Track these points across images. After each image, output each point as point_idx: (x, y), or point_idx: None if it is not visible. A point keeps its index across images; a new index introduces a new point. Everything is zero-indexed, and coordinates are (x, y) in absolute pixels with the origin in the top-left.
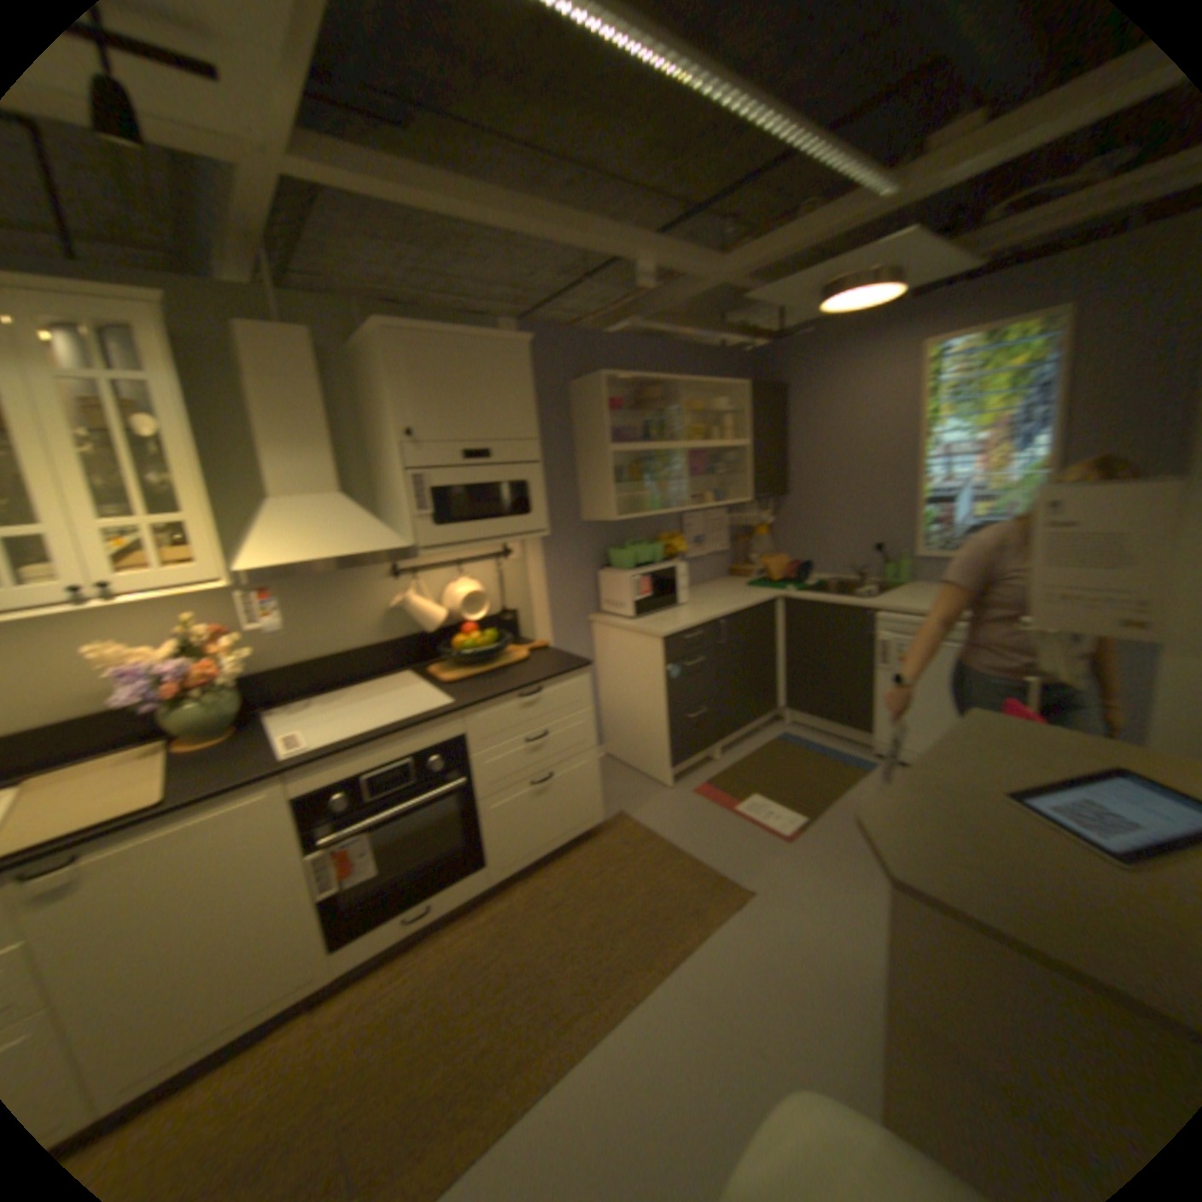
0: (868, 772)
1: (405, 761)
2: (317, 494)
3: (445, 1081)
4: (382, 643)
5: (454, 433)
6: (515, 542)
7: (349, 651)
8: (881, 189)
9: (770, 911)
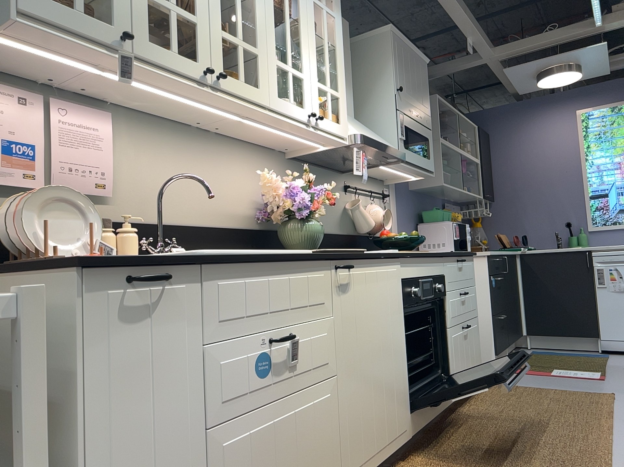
0: (605, 356)
1: (429, 280)
2: (348, 115)
3: (545, 463)
4: (340, 234)
5: (409, 99)
6: (387, 190)
7: (328, 233)
8: (594, 23)
9: None
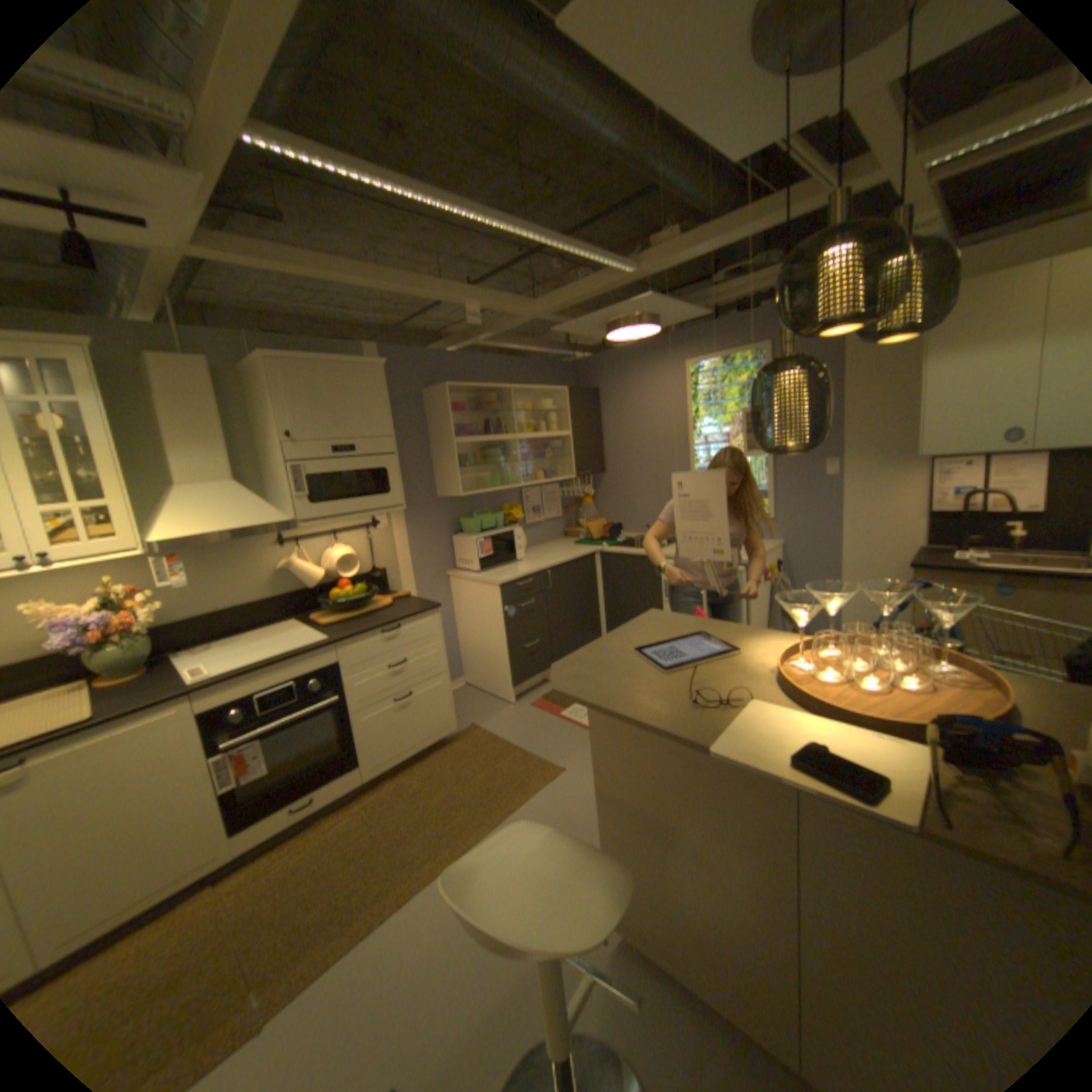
0: None
1: (287, 685)
2: (212, 482)
3: (320, 914)
4: (268, 598)
5: (323, 435)
6: (380, 515)
7: (240, 605)
8: (623, 269)
9: (573, 779)
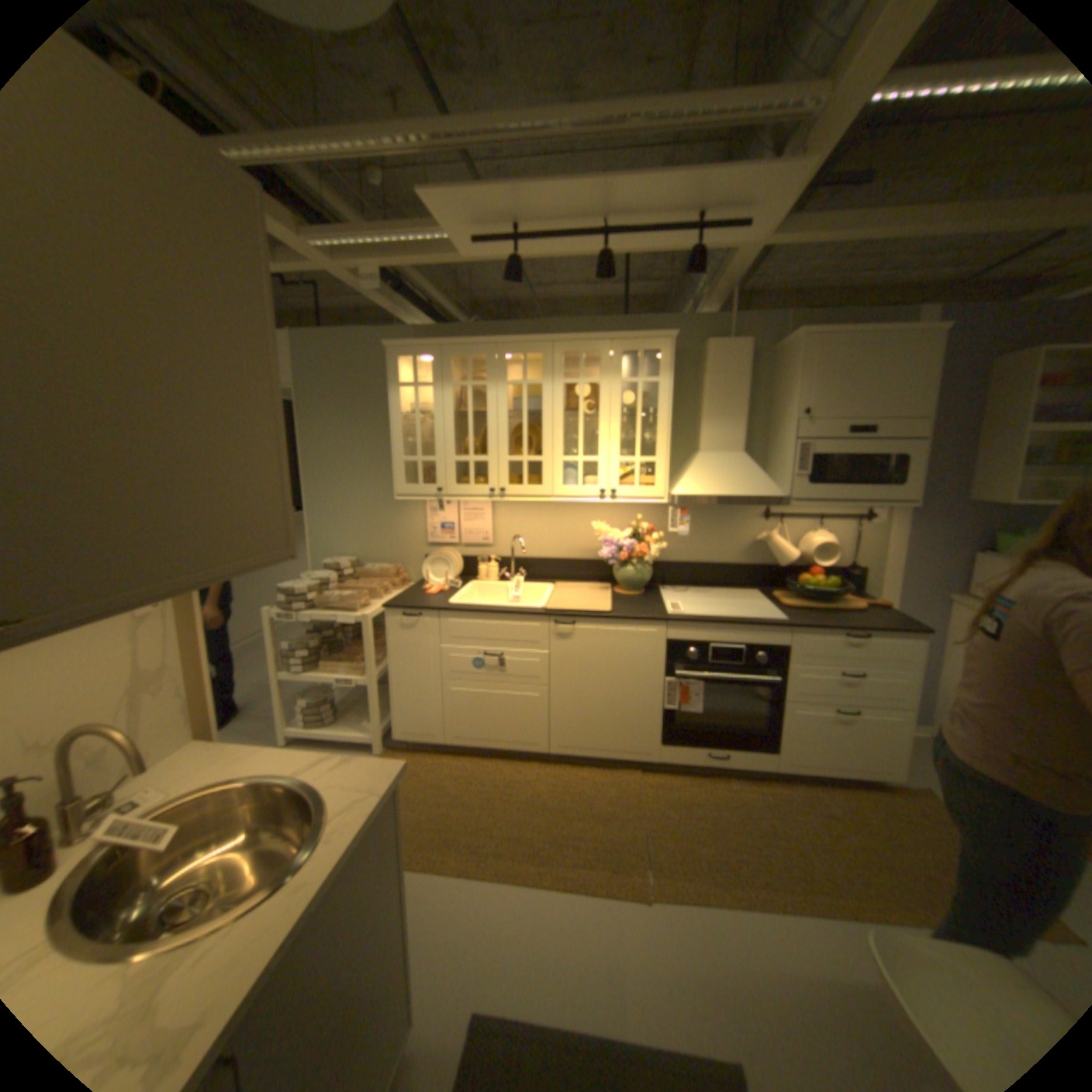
0: None
1: (739, 648)
2: (727, 453)
3: (714, 859)
4: (742, 565)
5: (844, 413)
6: (880, 509)
7: (717, 564)
8: None
9: None
